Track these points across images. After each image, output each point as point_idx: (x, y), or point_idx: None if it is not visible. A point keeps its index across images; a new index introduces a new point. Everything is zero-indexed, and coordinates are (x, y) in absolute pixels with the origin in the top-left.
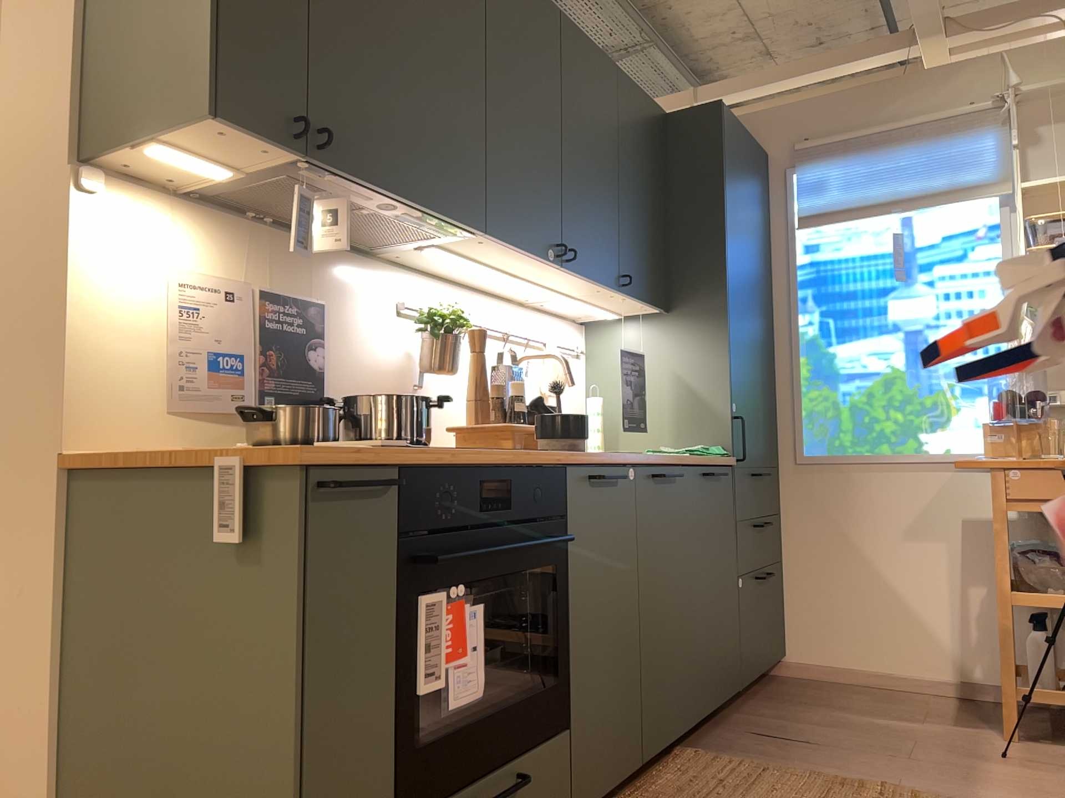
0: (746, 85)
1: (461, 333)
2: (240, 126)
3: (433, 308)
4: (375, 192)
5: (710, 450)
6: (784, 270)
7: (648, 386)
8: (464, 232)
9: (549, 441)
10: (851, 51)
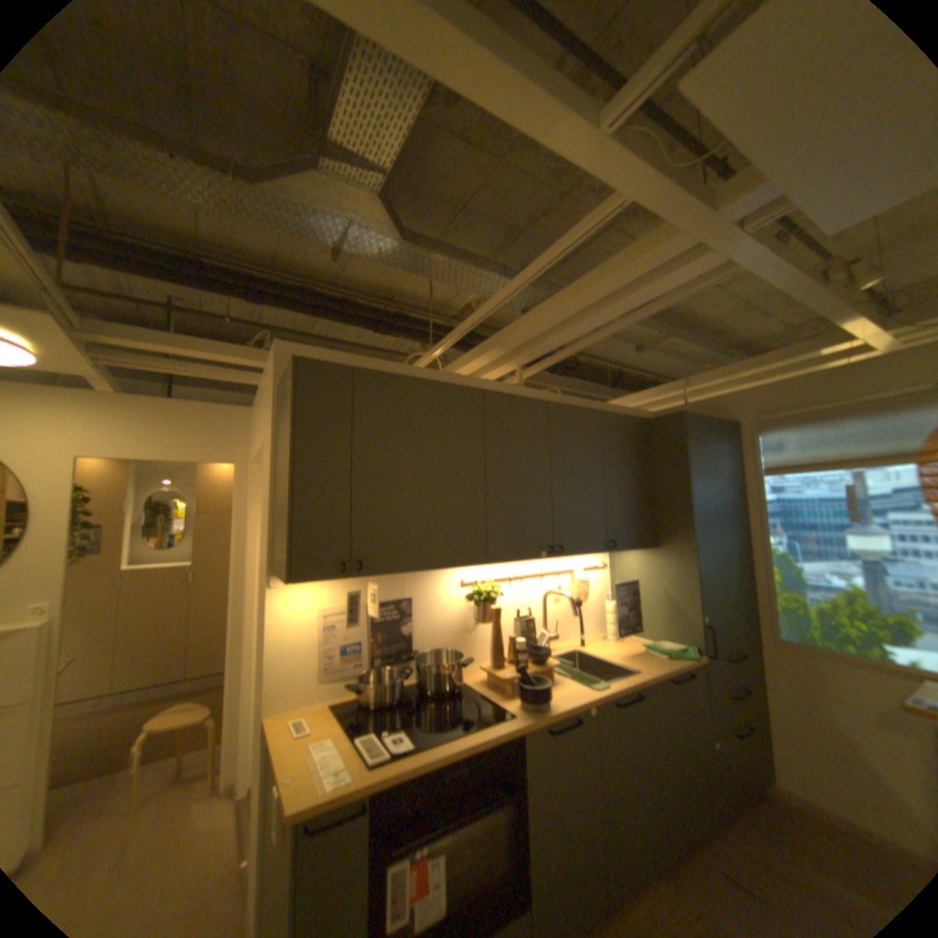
0: (722, 374)
1: (499, 595)
2: (307, 581)
3: (478, 586)
4: (403, 573)
5: (685, 655)
6: (757, 503)
7: (646, 595)
8: (476, 563)
9: (522, 705)
10: (802, 345)
